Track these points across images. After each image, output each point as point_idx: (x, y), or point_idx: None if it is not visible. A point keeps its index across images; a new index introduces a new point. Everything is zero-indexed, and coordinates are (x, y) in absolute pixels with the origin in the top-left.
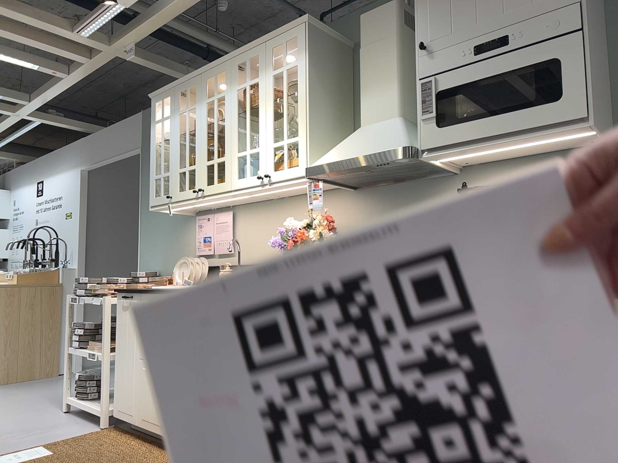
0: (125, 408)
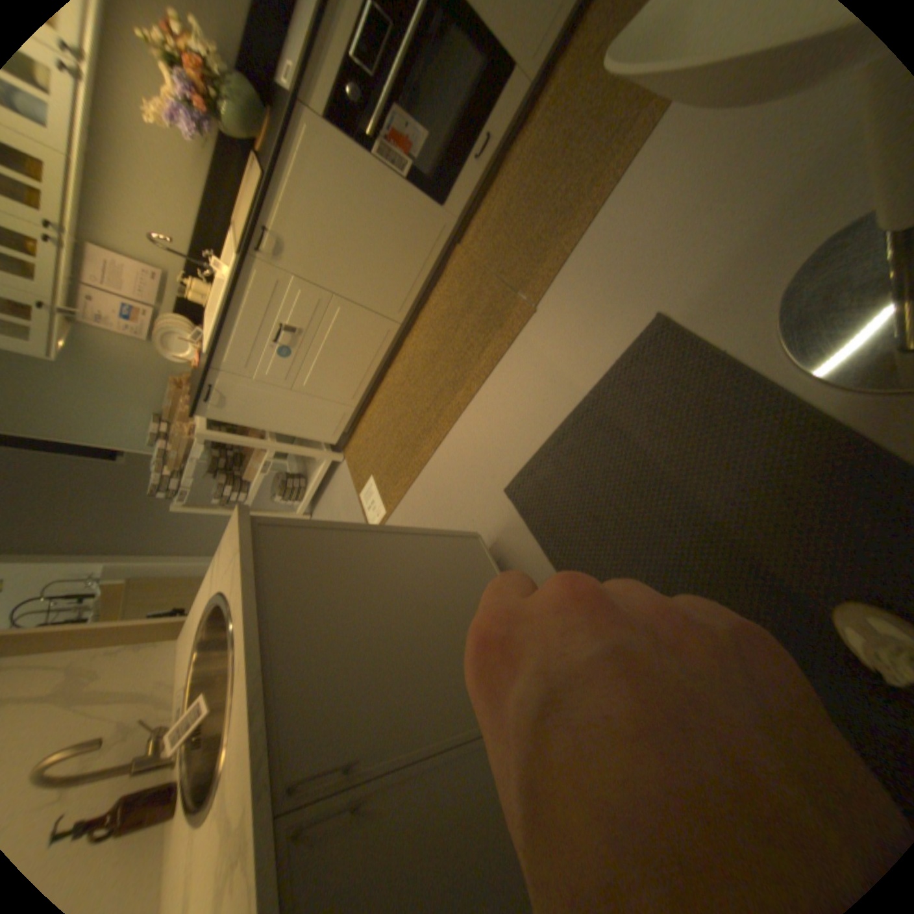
0: (336, 422)
